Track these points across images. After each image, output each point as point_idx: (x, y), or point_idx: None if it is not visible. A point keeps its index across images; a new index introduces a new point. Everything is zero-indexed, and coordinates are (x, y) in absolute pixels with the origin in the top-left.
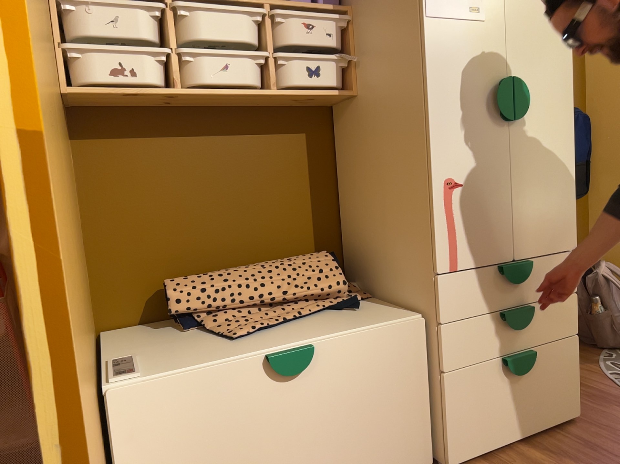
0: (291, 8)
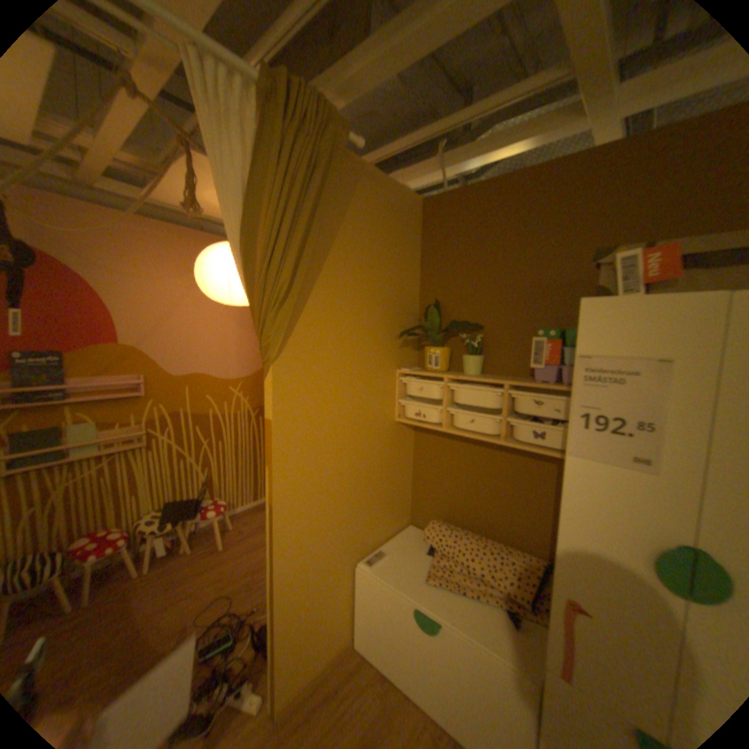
0: (523, 388)
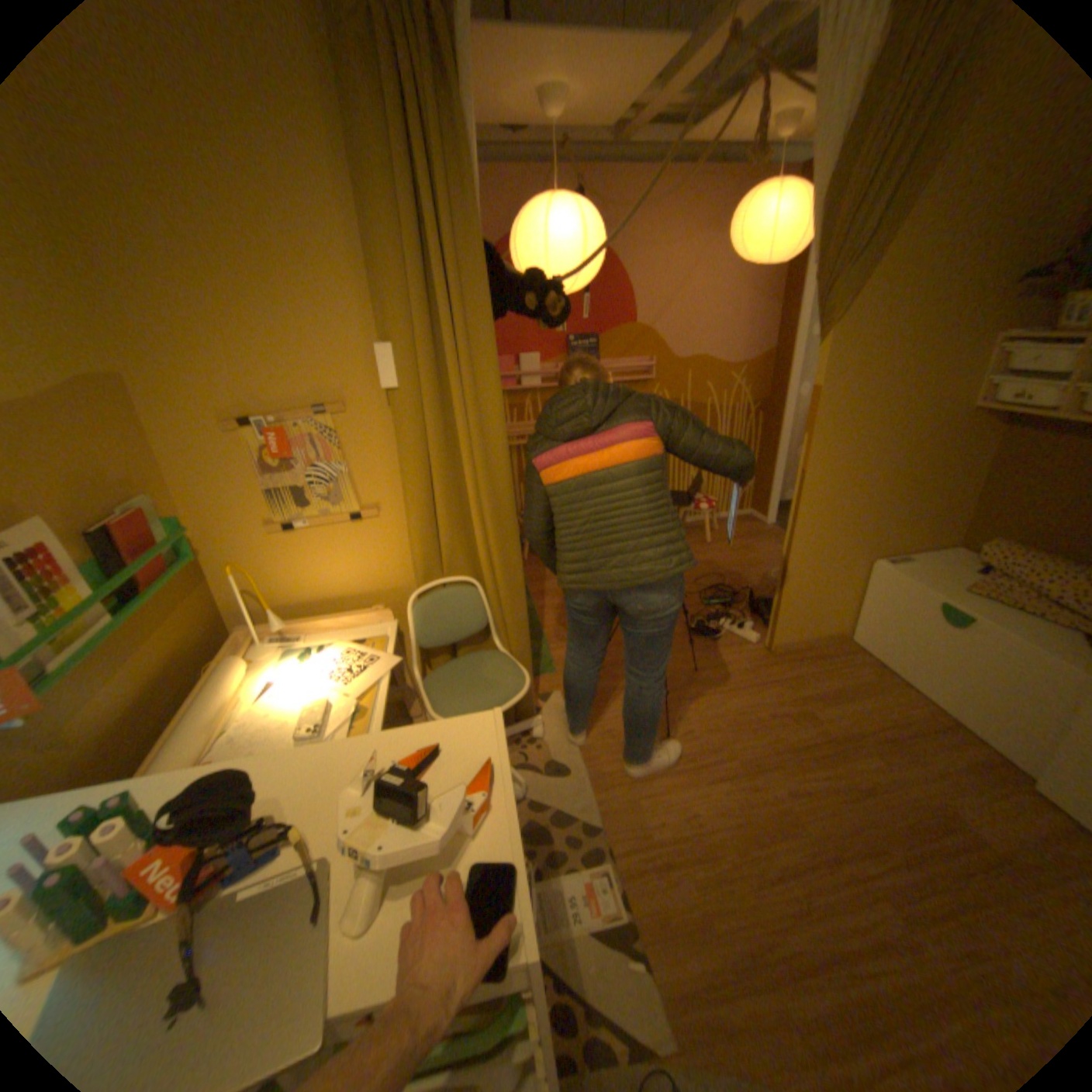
0: None
